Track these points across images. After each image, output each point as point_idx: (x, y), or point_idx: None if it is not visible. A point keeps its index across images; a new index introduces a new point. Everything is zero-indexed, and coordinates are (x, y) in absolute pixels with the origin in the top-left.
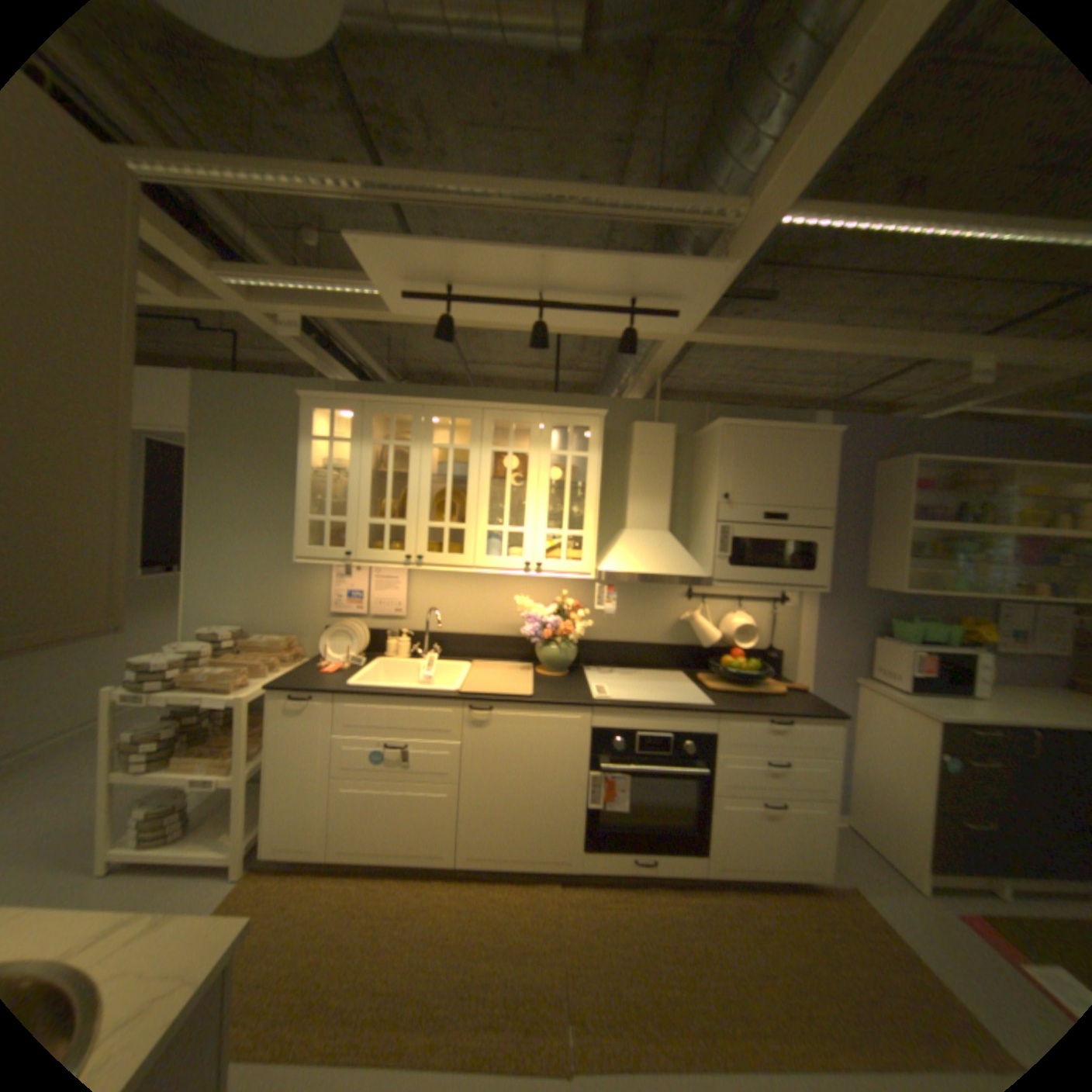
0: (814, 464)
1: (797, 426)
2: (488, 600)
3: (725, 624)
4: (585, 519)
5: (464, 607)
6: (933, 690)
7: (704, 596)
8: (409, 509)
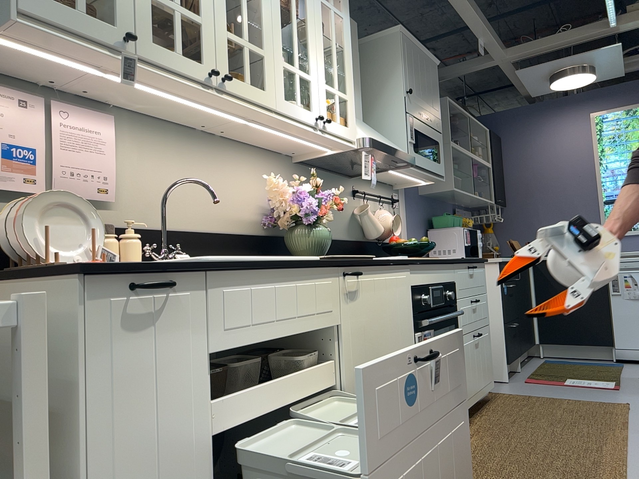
0: (434, 84)
1: (426, 52)
2: (215, 186)
3: (380, 218)
4: (348, 83)
5: (190, 193)
6: (470, 254)
7: (365, 194)
8: (204, 0)
